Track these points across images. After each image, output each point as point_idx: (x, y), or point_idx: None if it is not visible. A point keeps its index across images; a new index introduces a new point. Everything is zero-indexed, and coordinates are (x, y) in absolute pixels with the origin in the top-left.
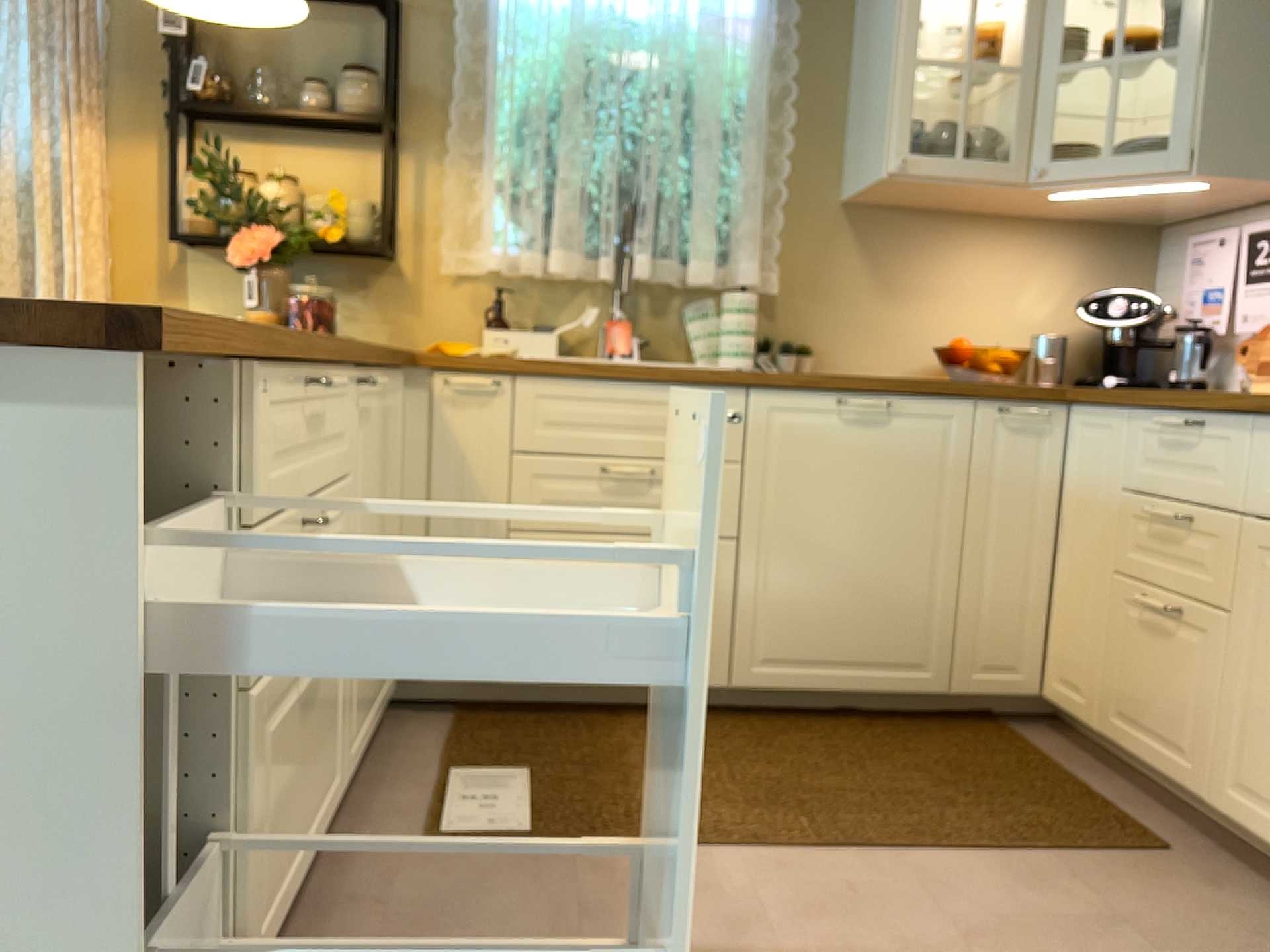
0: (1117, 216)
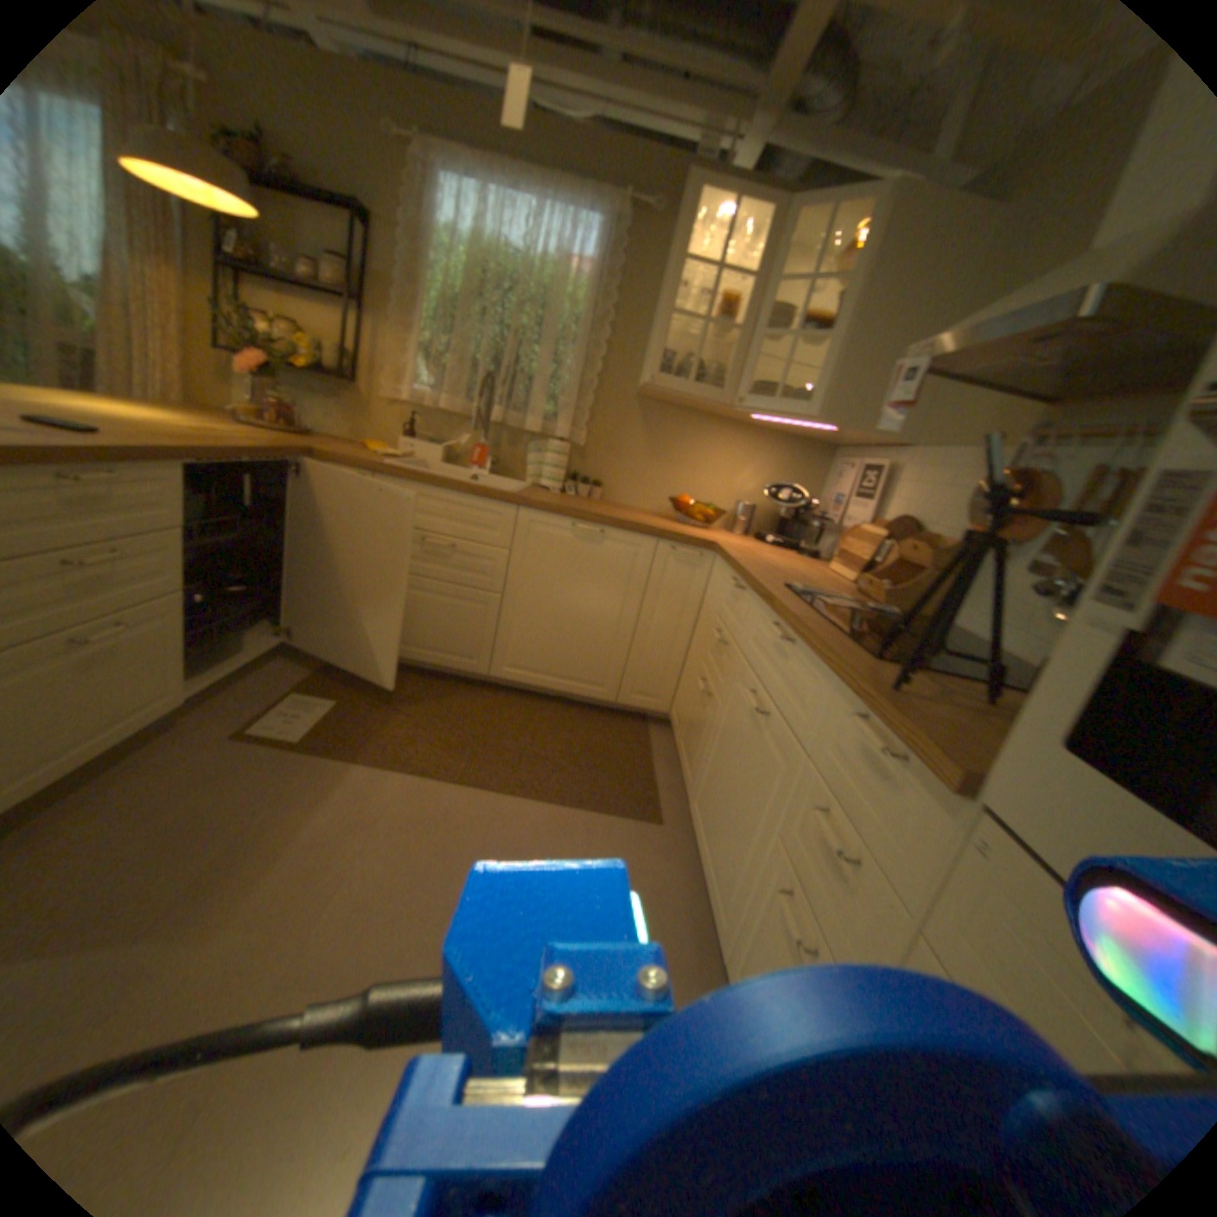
0: (808, 437)
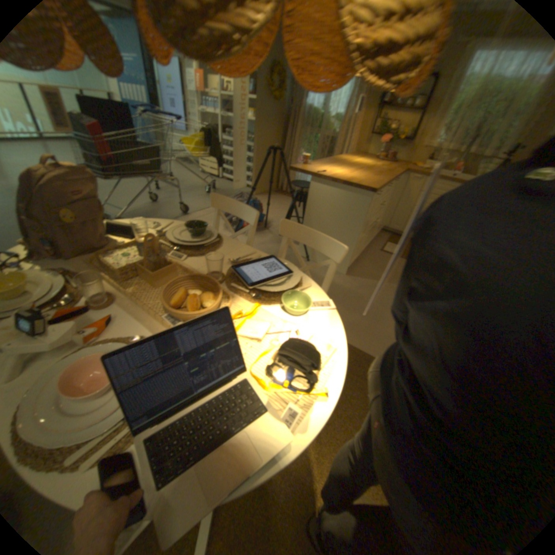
0: None
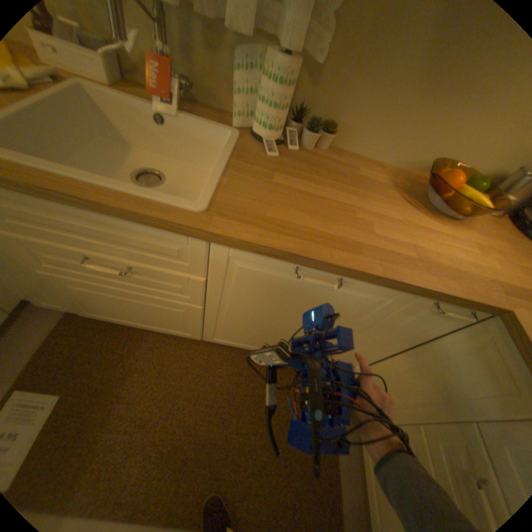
0: None
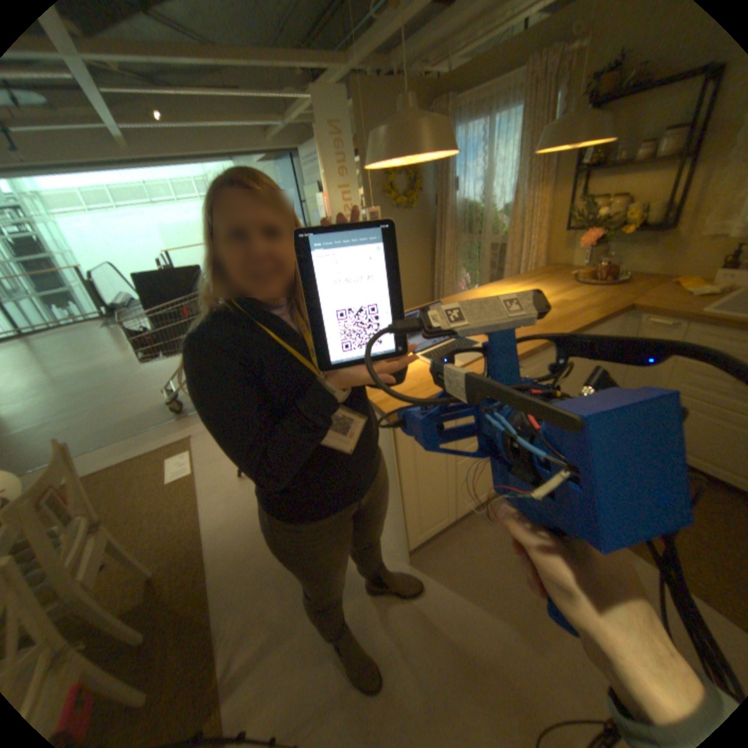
0: None
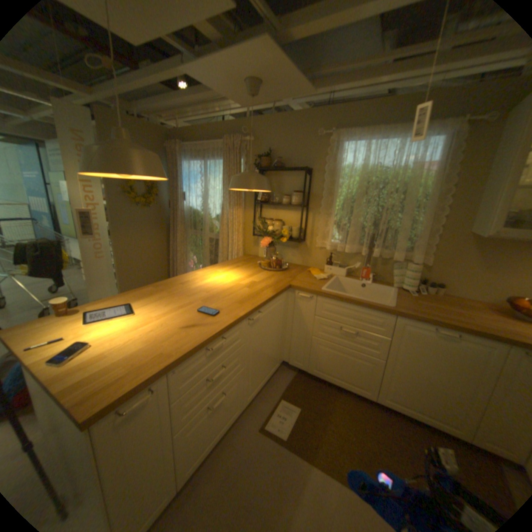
0: None
